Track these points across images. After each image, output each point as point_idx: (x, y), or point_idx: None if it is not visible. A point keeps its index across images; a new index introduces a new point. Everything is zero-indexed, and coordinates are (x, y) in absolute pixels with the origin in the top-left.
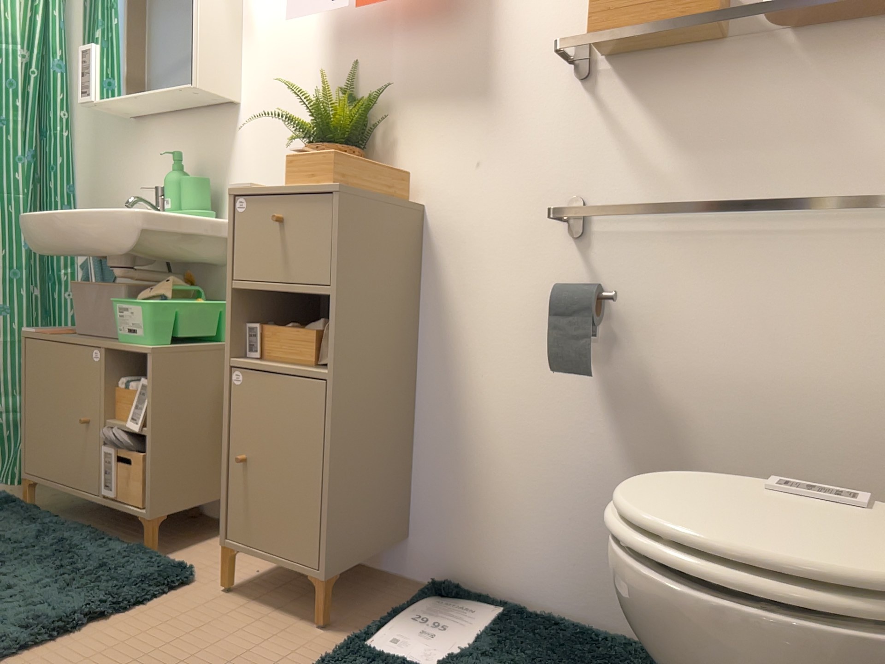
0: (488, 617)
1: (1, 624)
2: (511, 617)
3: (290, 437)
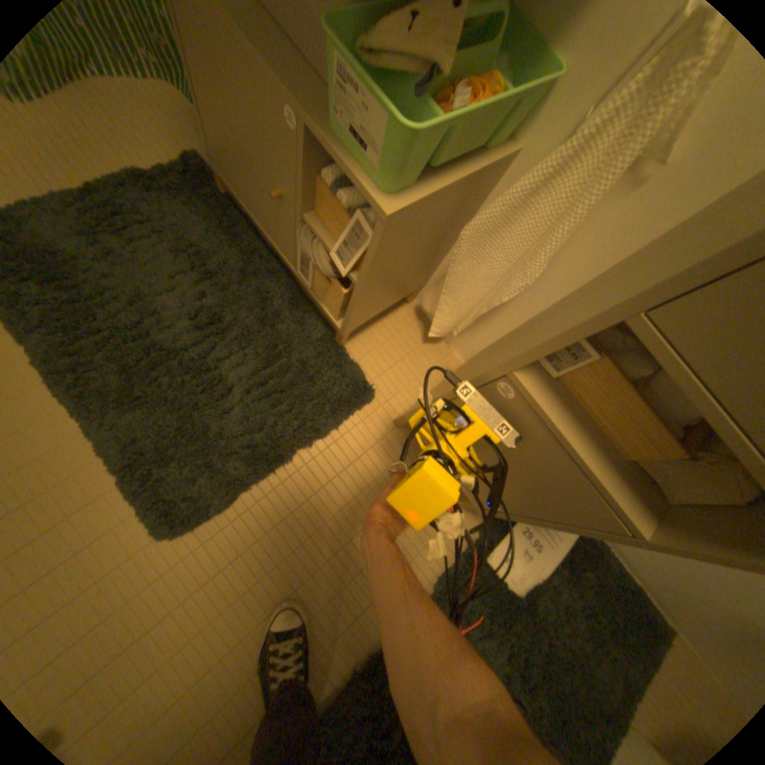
0: (570, 550)
1: (227, 467)
2: (585, 559)
3: (524, 478)
